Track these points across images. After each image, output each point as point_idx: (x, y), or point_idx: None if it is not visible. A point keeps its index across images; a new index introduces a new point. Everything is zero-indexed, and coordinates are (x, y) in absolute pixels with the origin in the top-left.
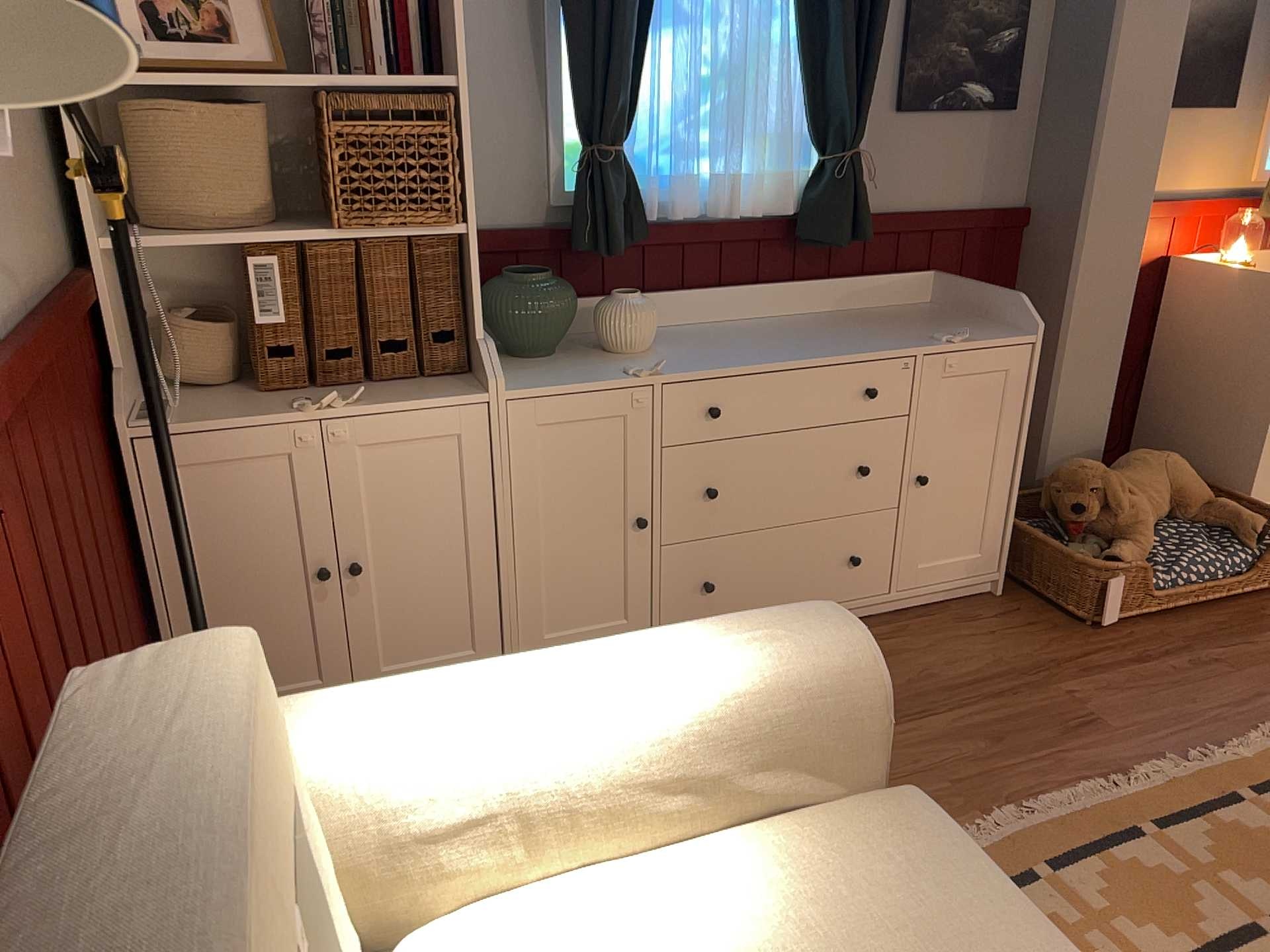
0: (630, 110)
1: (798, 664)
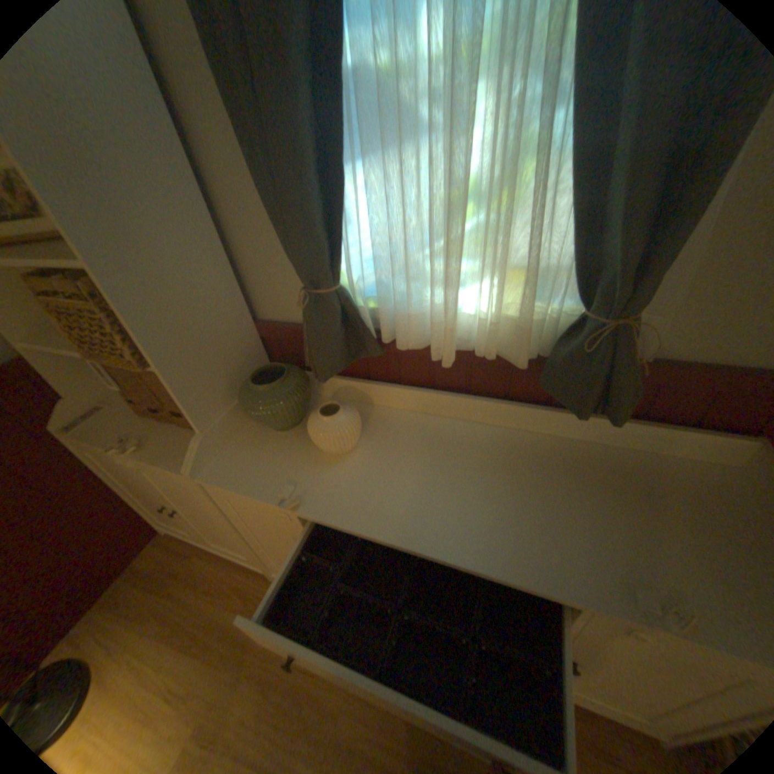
0: (336, 251)
1: None
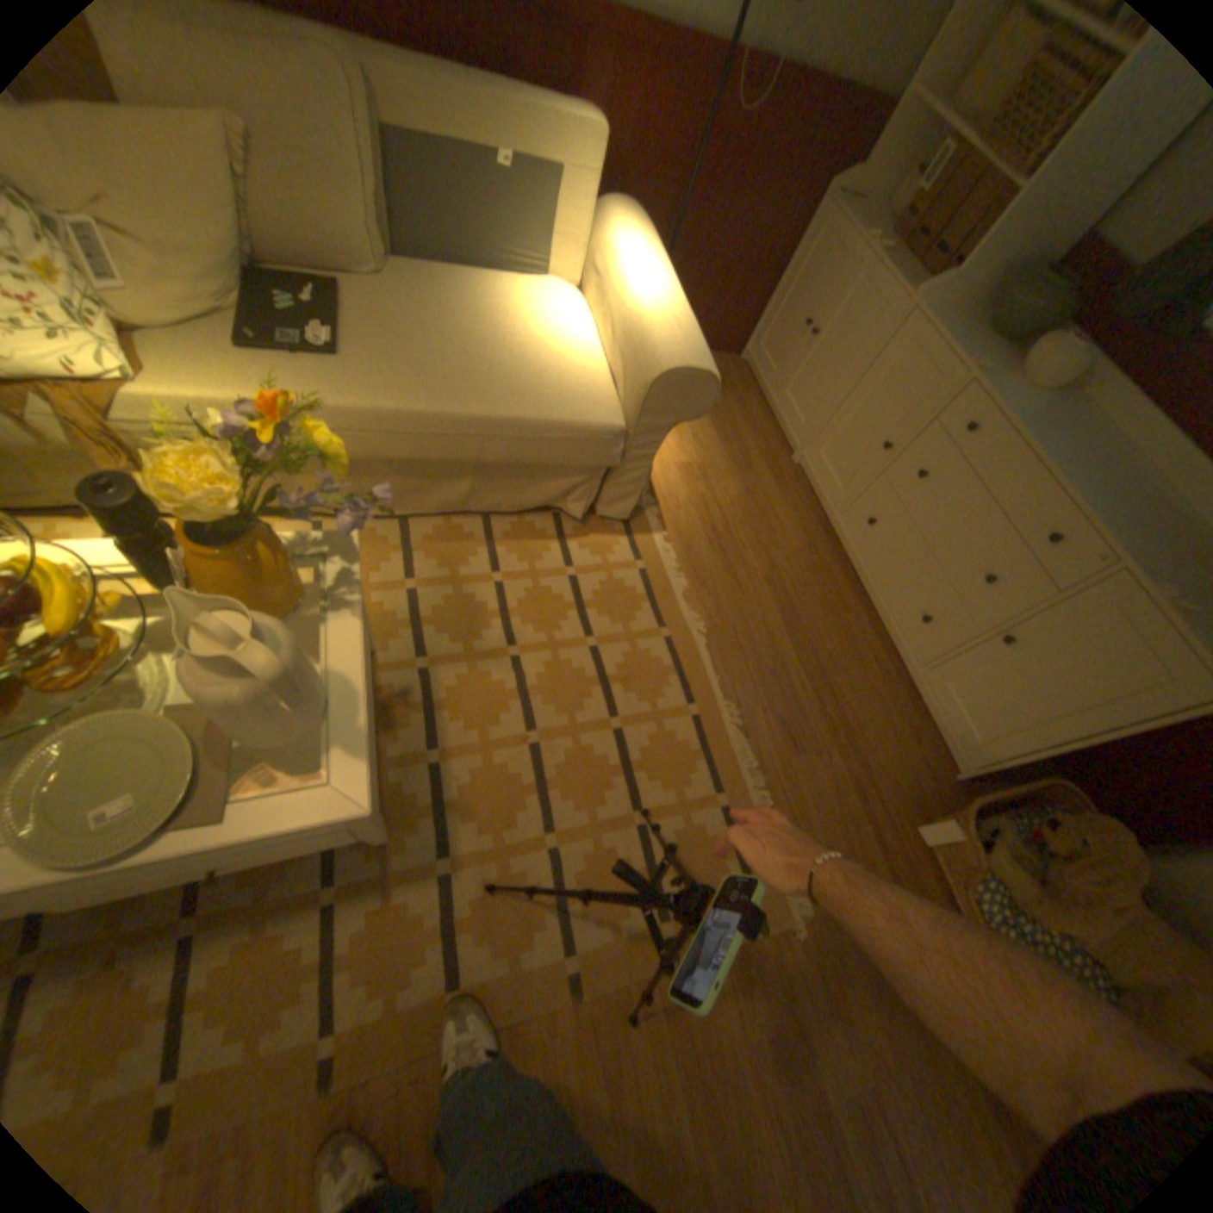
0: None
1: (659, 345)
